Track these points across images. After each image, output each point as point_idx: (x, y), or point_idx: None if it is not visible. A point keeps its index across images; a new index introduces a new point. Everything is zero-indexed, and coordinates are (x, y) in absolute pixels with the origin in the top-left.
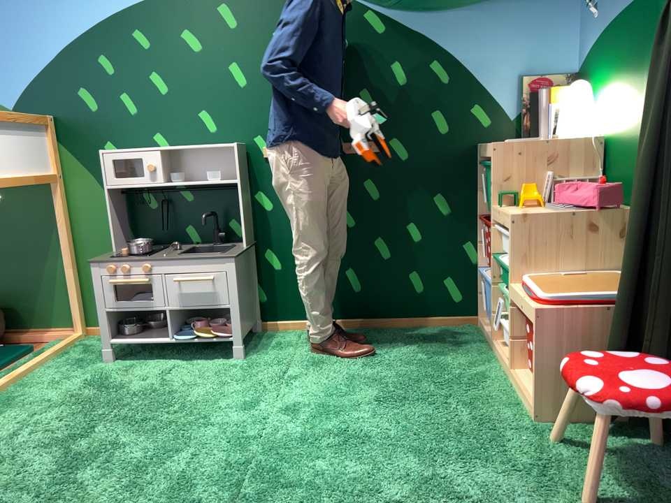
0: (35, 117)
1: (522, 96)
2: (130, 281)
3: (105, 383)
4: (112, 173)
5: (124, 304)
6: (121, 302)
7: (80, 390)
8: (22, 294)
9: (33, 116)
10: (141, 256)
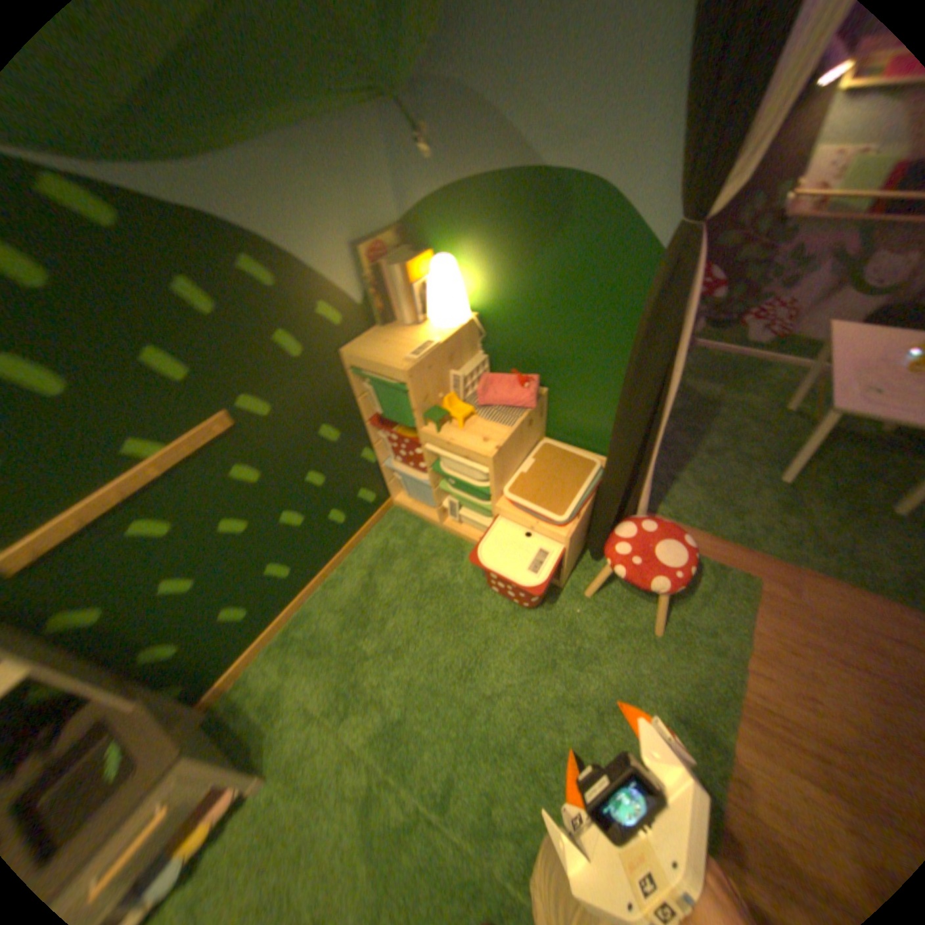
0: None
1: (364, 271)
2: None
3: None
4: None
5: None
6: None
7: None
8: None
9: None
10: None
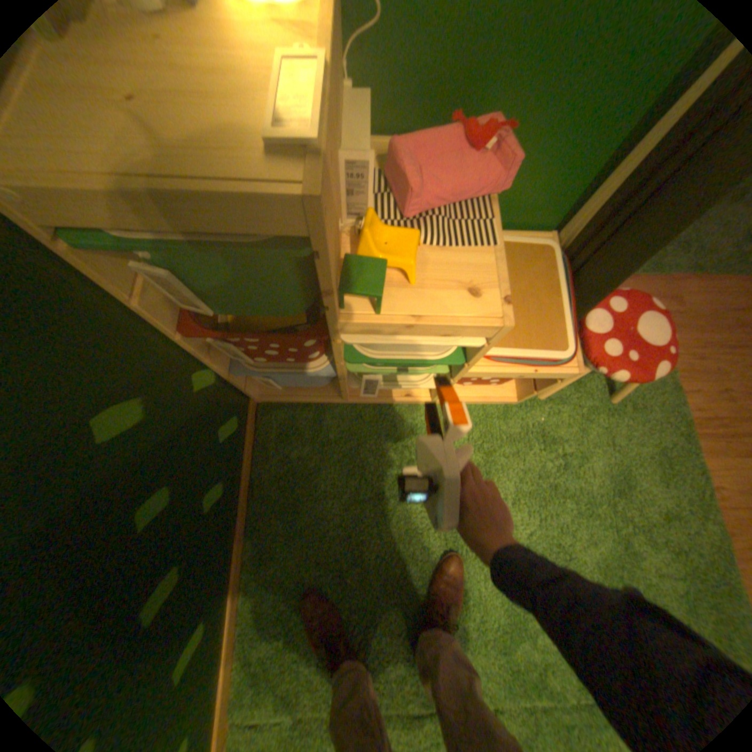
0: None
1: None
2: None
3: None
4: None
5: None
6: None
7: None
8: None
9: None
10: None
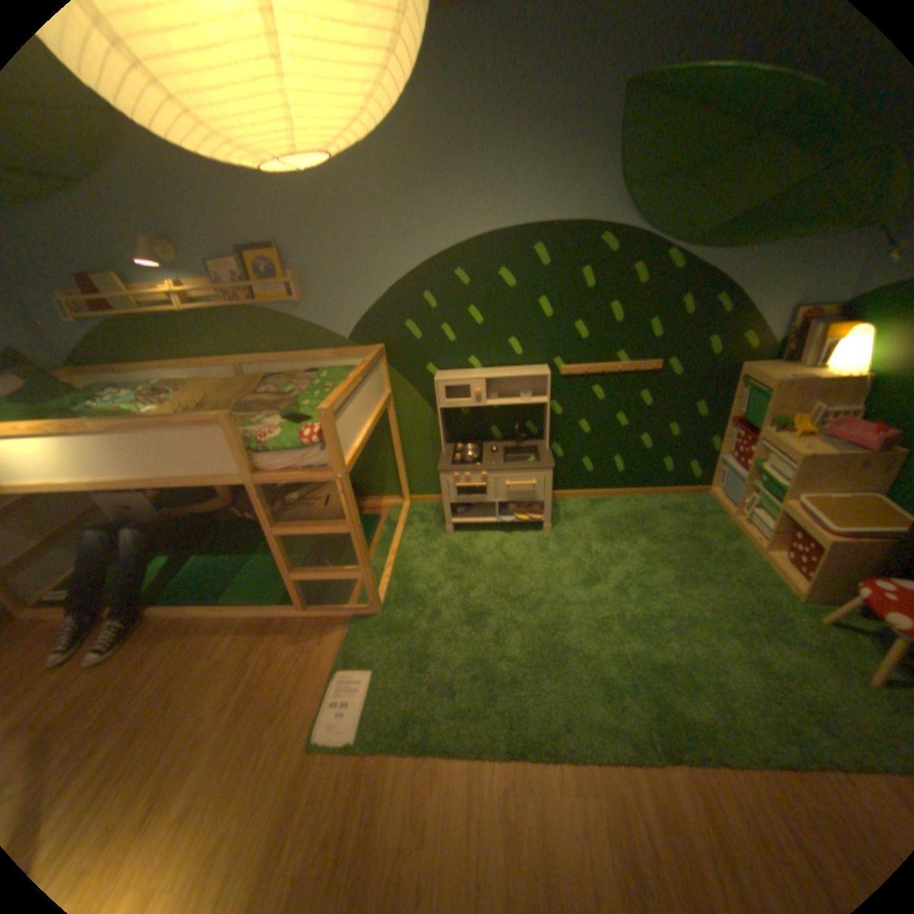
0: (371, 349)
1: (793, 324)
2: (471, 486)
3: (462, 557)
4: (444, 398)
5: (459, 496)
6: (462, 498)
7: (449, 565)
8: (361, 476)
9: (367, 345)
10: (474, 464)
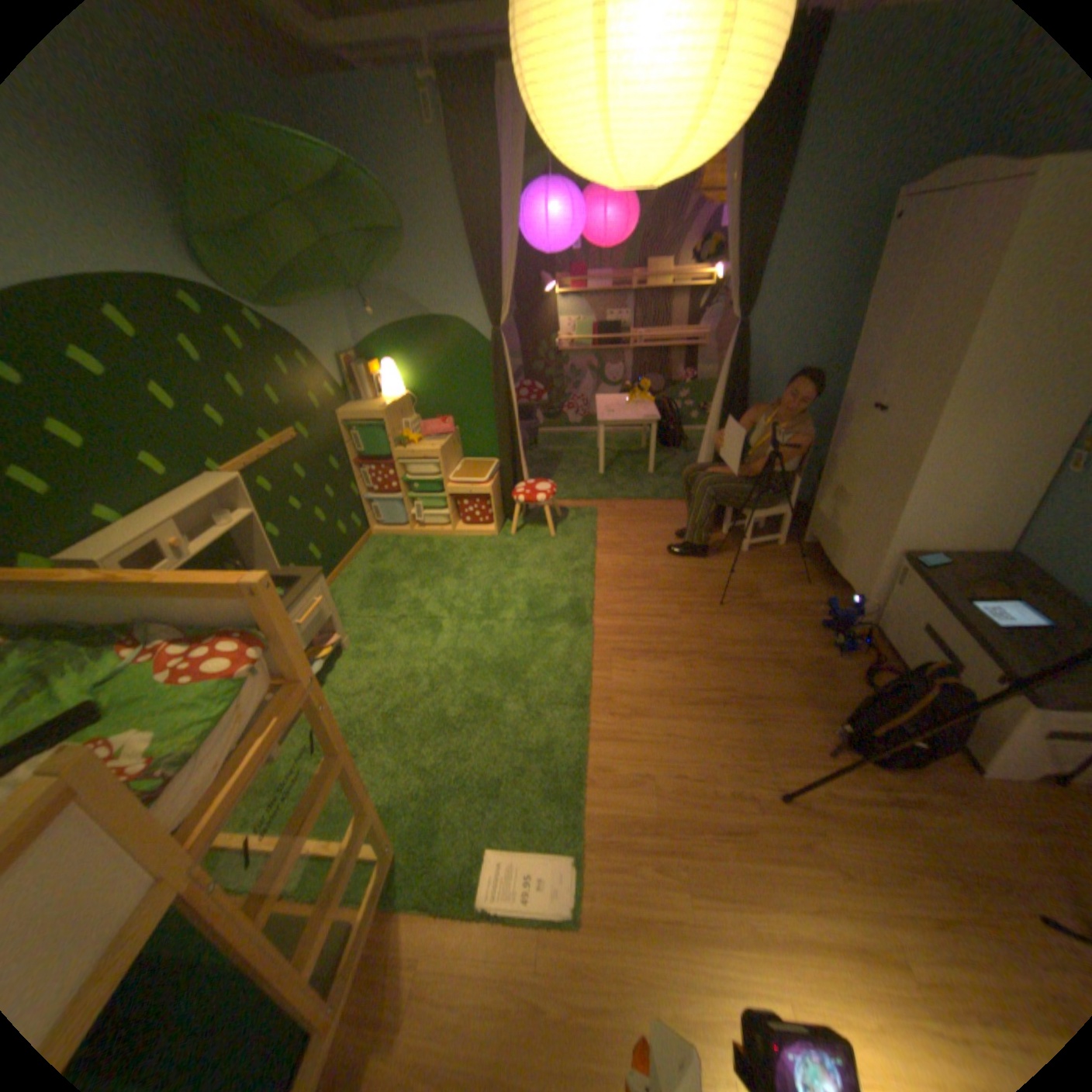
0: None
1: (341, 371)
2: None
3: None
4: None
5: None
6: None
7: None
8: None
9: None
10: None
